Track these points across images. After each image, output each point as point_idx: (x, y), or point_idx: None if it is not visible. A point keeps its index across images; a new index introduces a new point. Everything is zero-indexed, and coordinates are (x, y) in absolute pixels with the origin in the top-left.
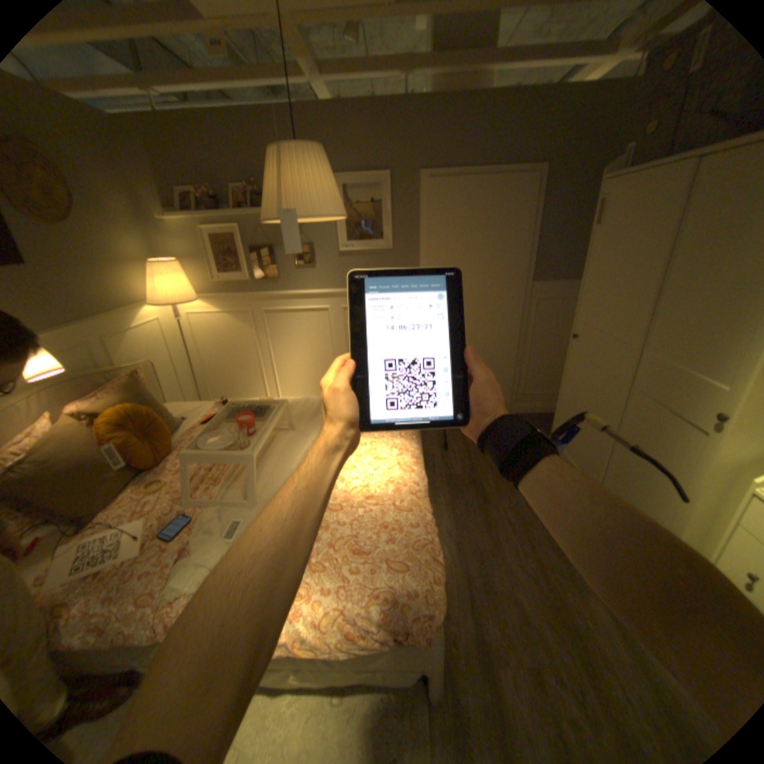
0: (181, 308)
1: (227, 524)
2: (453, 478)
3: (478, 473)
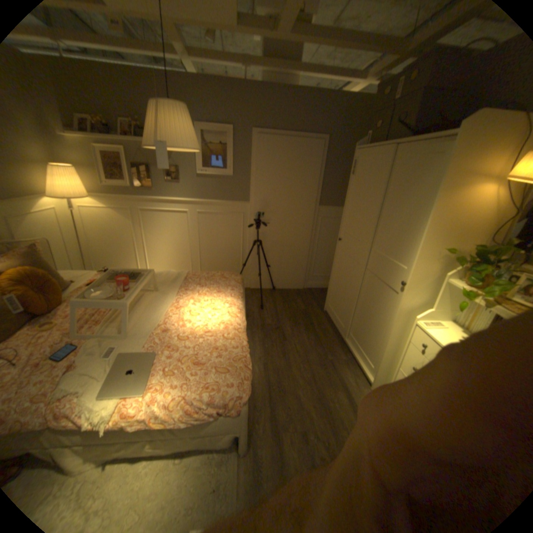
0: (75, 202)
1: (105, 349)
2: (265, 326)
3: (281, 323)
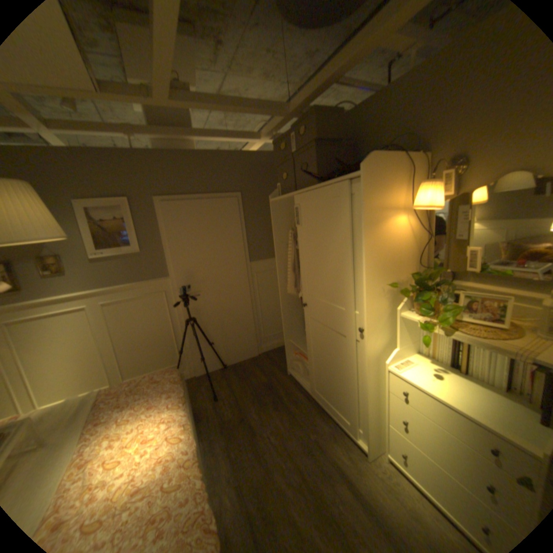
0: None
1: None
2: (224, 425)
3: (243, 412)
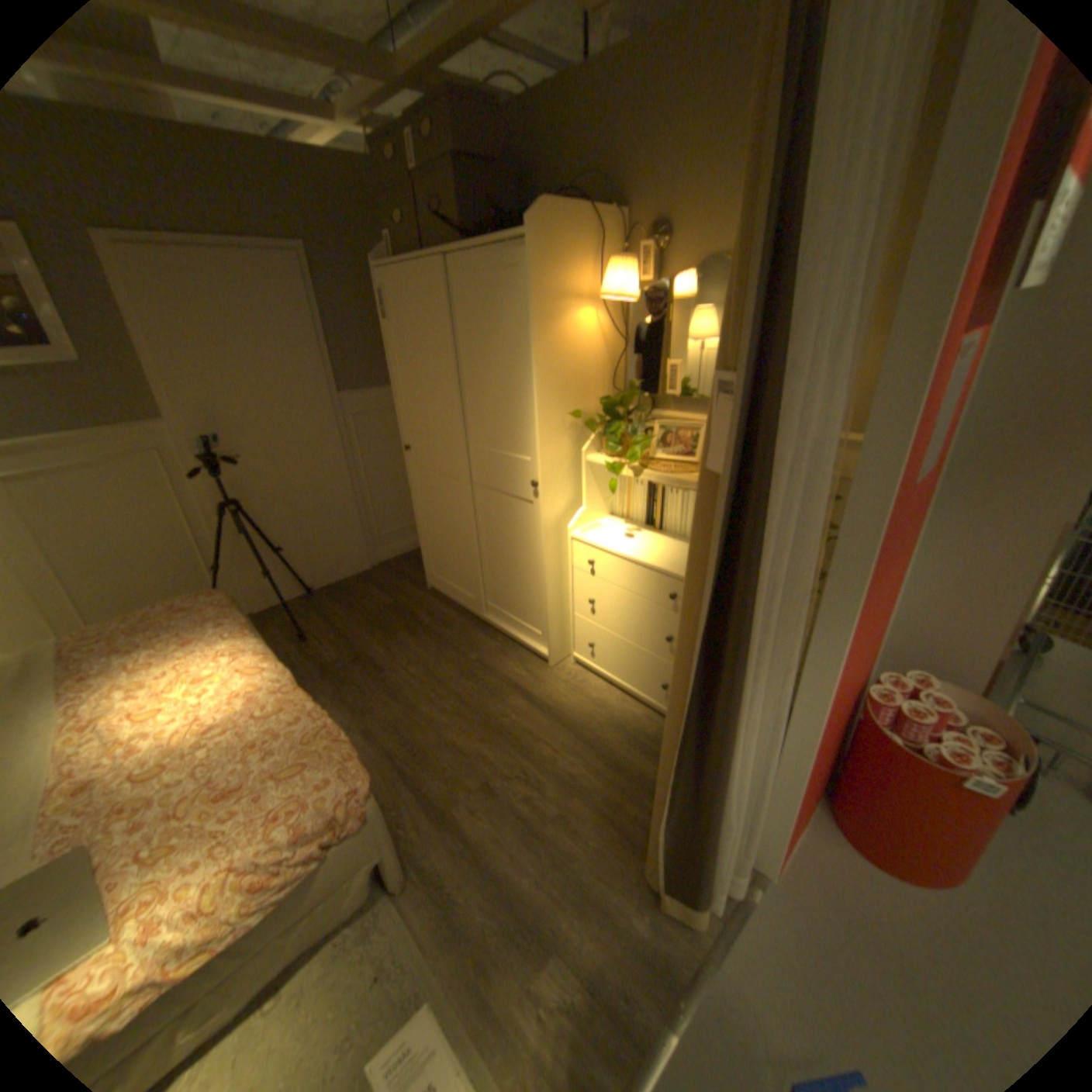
0: None
1: None
2: (327, 668)
3: (357, 647)
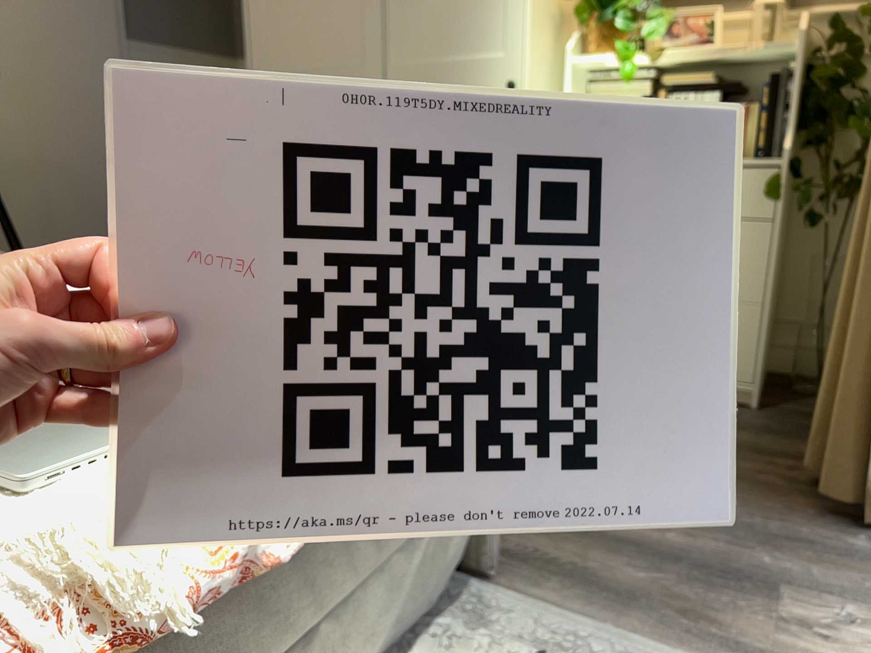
0: None
1: None
2: None
3: None
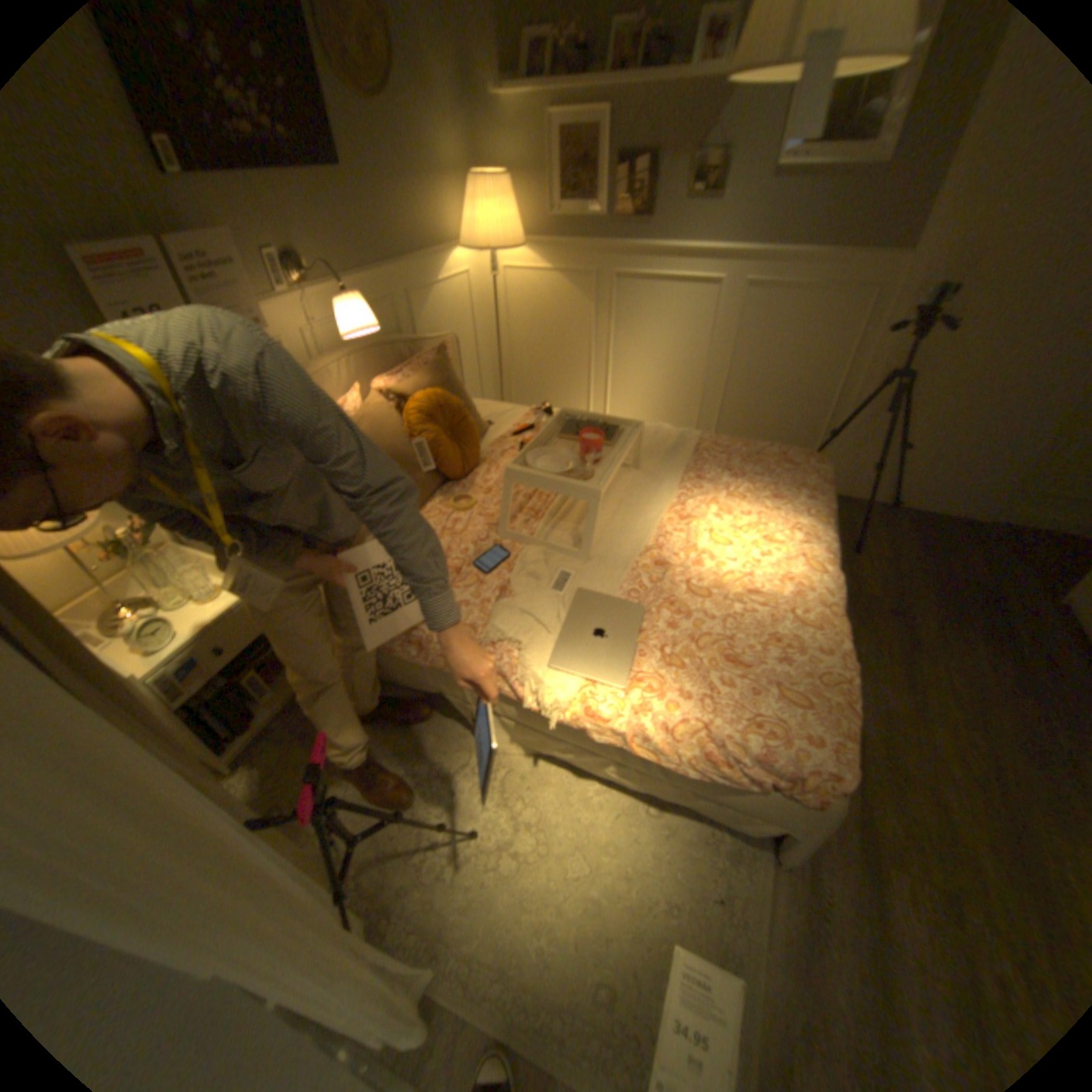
0: (500, 257)
1: (556, 572)
2: (865, 598)
3: (913, 601)
